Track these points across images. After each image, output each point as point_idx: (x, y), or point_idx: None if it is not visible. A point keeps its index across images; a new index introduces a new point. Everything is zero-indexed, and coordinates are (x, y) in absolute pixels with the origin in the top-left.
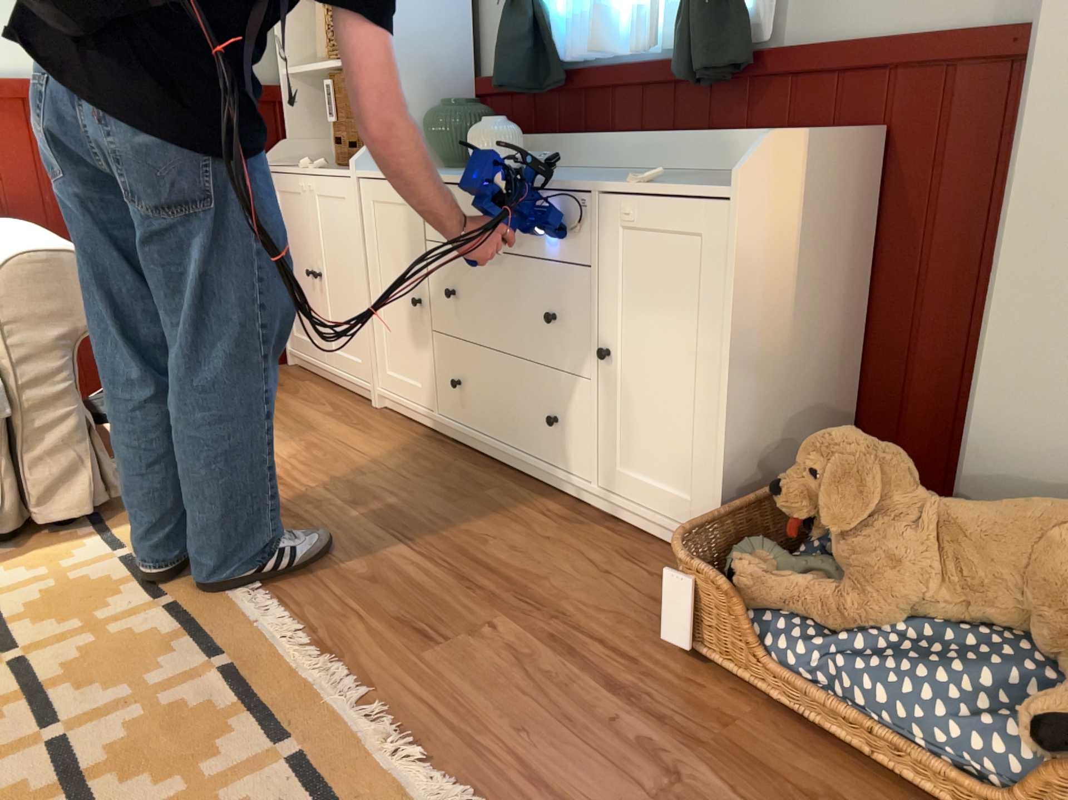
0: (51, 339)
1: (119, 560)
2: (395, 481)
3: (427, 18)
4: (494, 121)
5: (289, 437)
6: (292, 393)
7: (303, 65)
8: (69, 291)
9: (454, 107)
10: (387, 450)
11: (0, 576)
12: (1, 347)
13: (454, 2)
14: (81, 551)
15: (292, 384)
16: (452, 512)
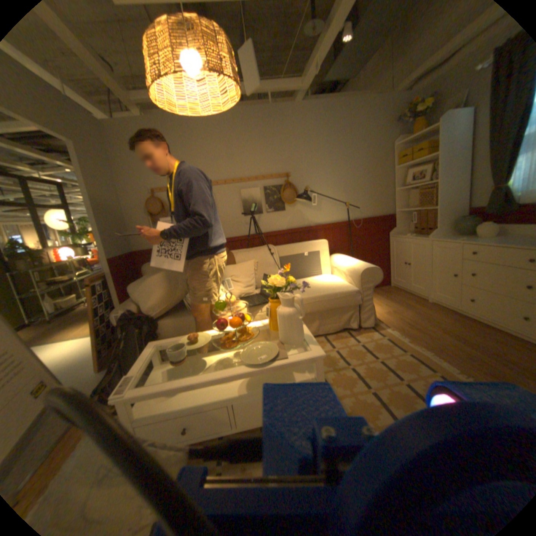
0: (369, 286)
1: (386, 340)
2: (454, 328)
3: (455, 192)
4: (486, 222)
5: (408, 309)
6: (398, 295)
7: (402, 206)
8: (374, 275)
9: (468, 218)
10: (444, 317)
11: (360, 339)
12: (359, 288)
13: (464, 186)
14: (374, 336)
15: (396, 292)
16: (484, 341)
